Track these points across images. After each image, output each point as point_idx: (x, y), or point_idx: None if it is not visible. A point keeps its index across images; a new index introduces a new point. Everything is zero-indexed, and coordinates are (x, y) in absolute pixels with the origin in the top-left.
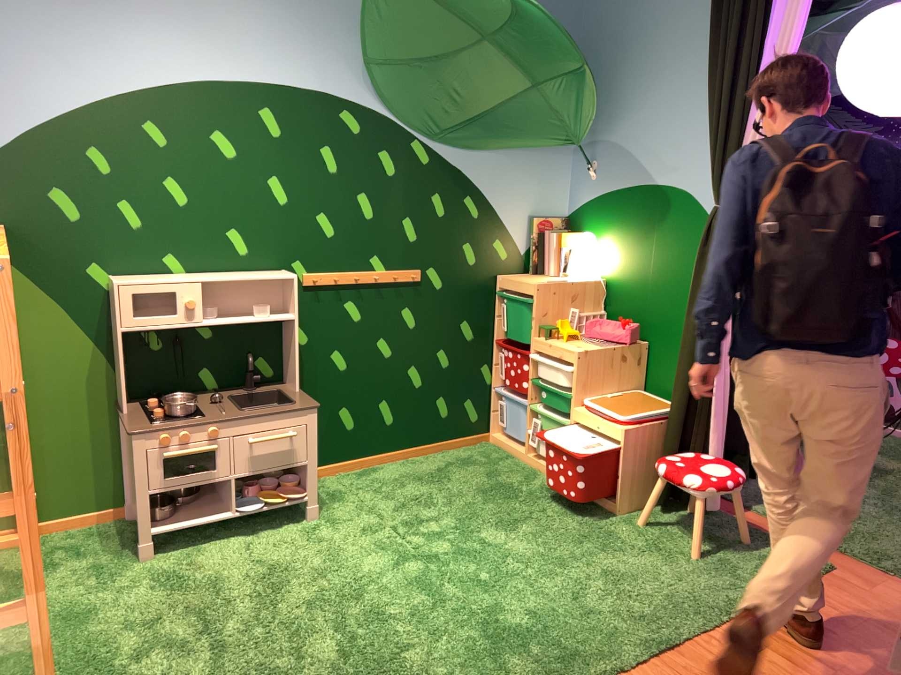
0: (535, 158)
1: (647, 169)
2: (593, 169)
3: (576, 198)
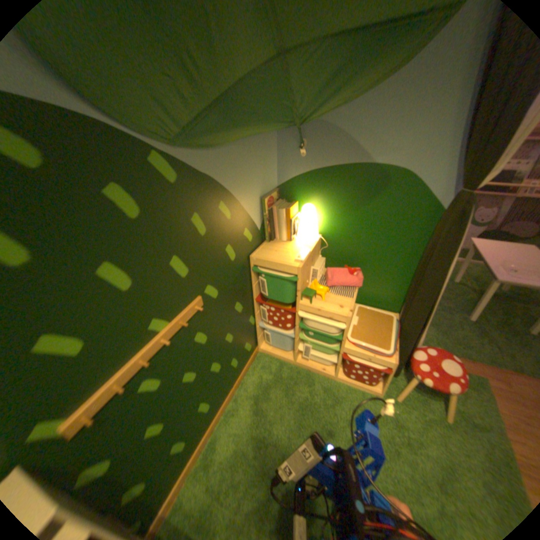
0: (261, 138)
1: (372, 146)
2: (307, 144)
3: (289, 170)
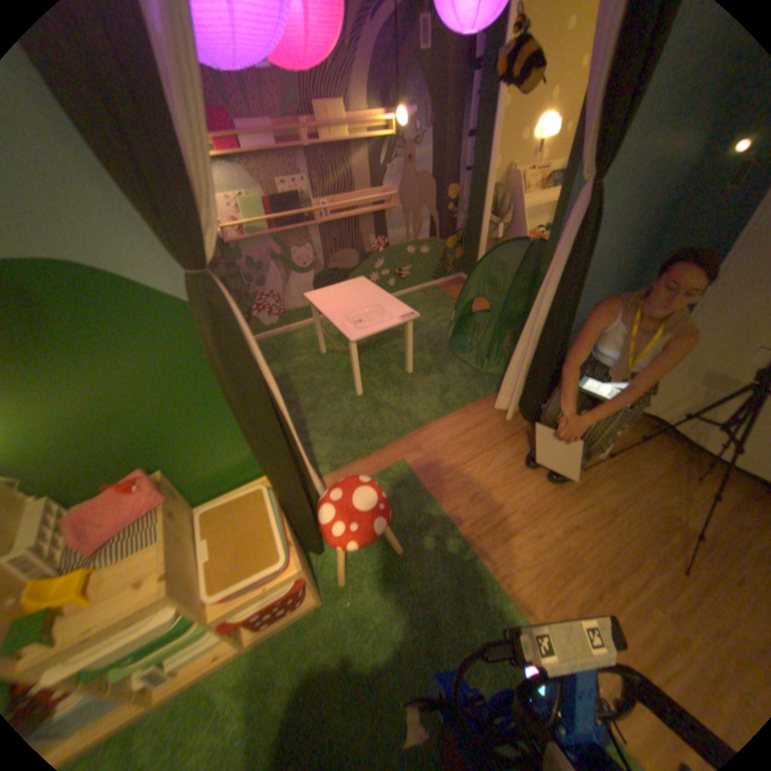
0: None
1: None
2: None
3: None
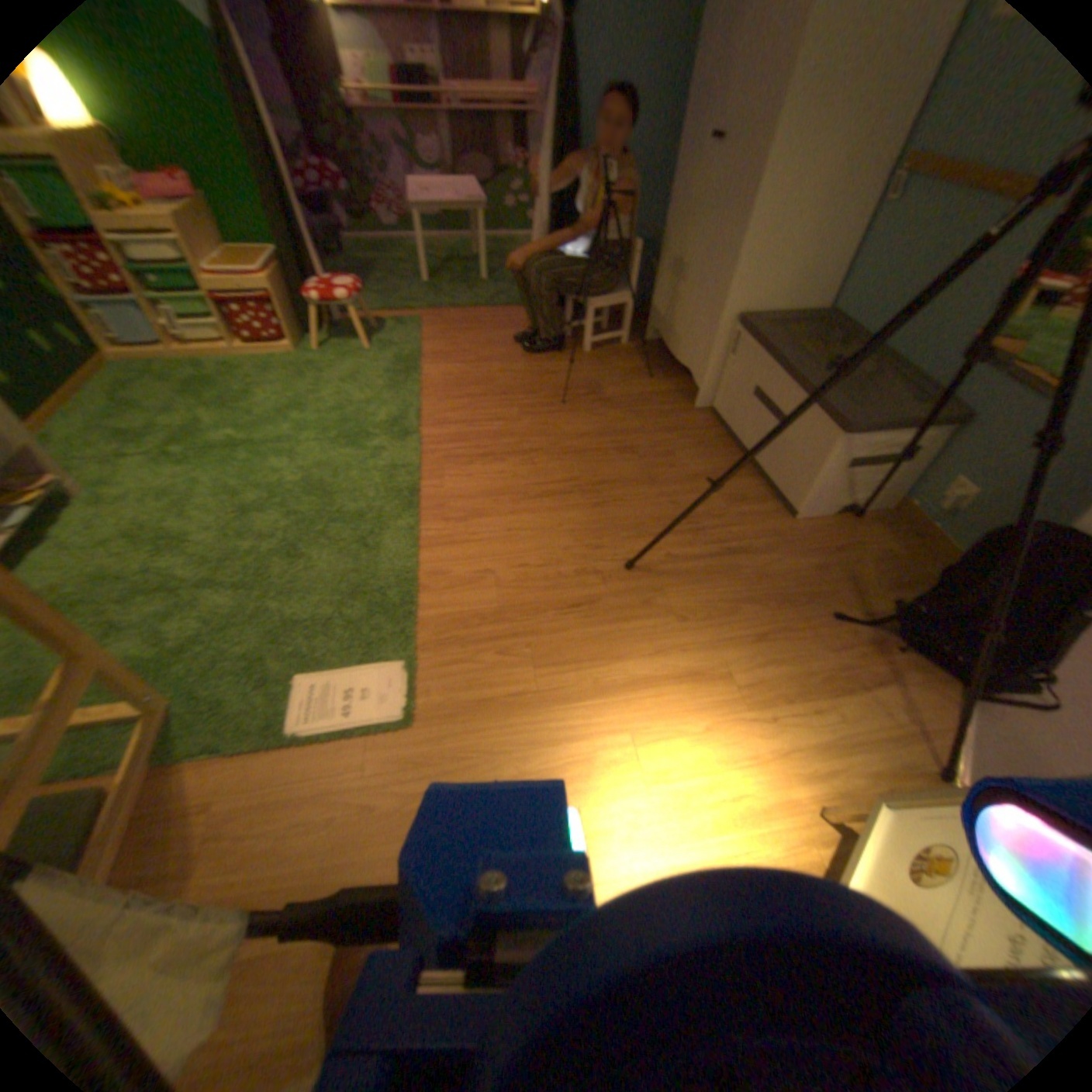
0: None
1: None
2: None
3: None
